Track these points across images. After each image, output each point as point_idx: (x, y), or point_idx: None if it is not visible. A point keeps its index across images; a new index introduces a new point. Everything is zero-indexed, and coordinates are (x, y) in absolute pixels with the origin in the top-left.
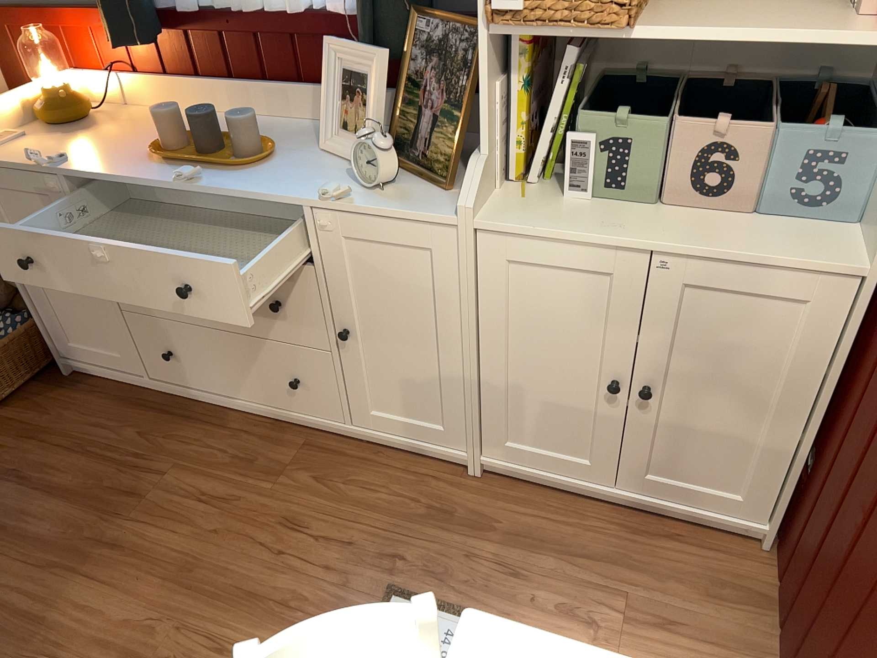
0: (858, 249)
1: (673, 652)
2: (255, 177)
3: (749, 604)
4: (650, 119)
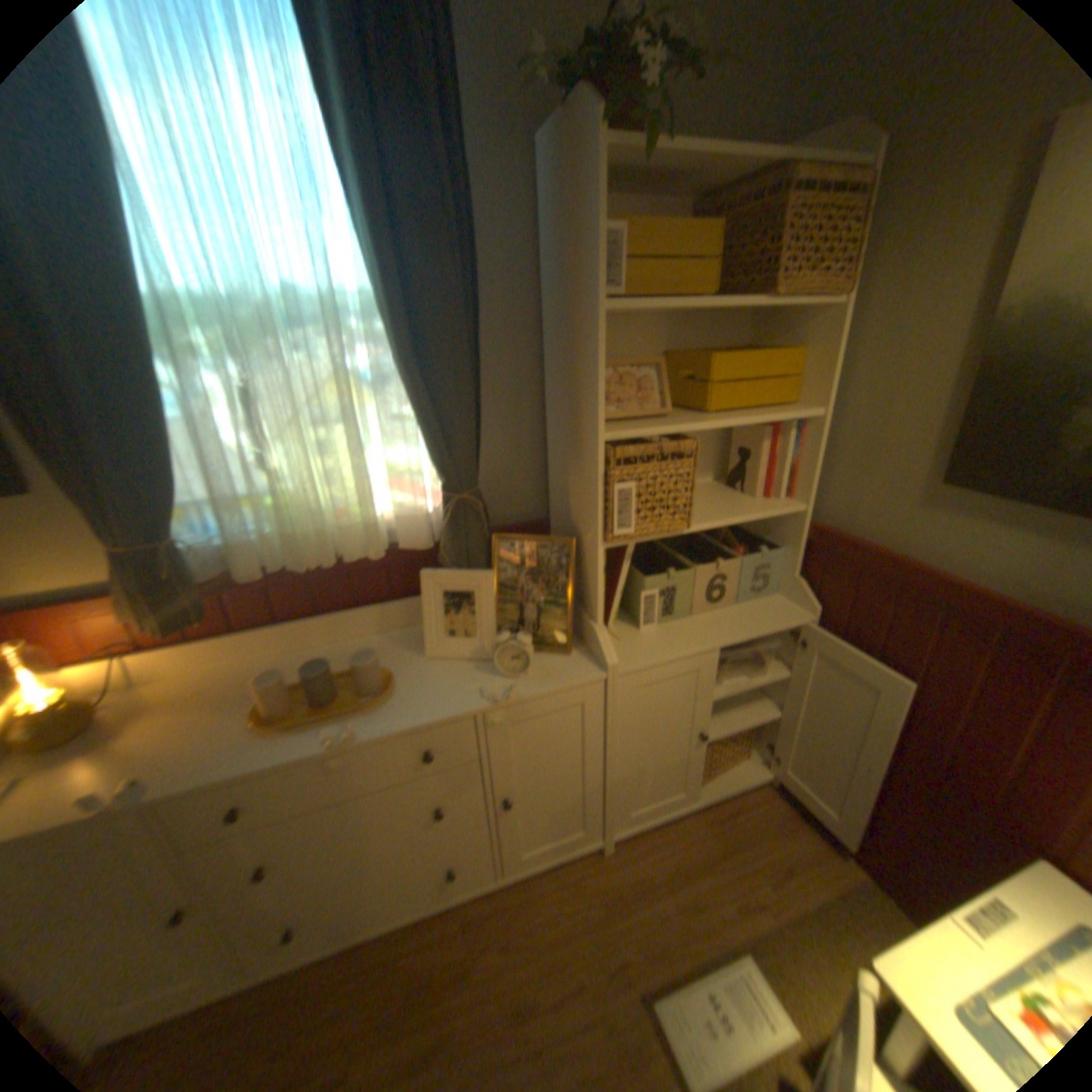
0: (801, 606)
1: (814, 892)
2: (395, 708)
3: (808, 829)
4: (682, 568)
